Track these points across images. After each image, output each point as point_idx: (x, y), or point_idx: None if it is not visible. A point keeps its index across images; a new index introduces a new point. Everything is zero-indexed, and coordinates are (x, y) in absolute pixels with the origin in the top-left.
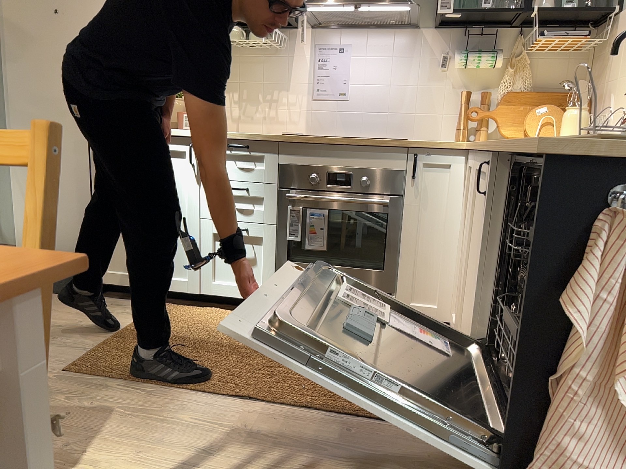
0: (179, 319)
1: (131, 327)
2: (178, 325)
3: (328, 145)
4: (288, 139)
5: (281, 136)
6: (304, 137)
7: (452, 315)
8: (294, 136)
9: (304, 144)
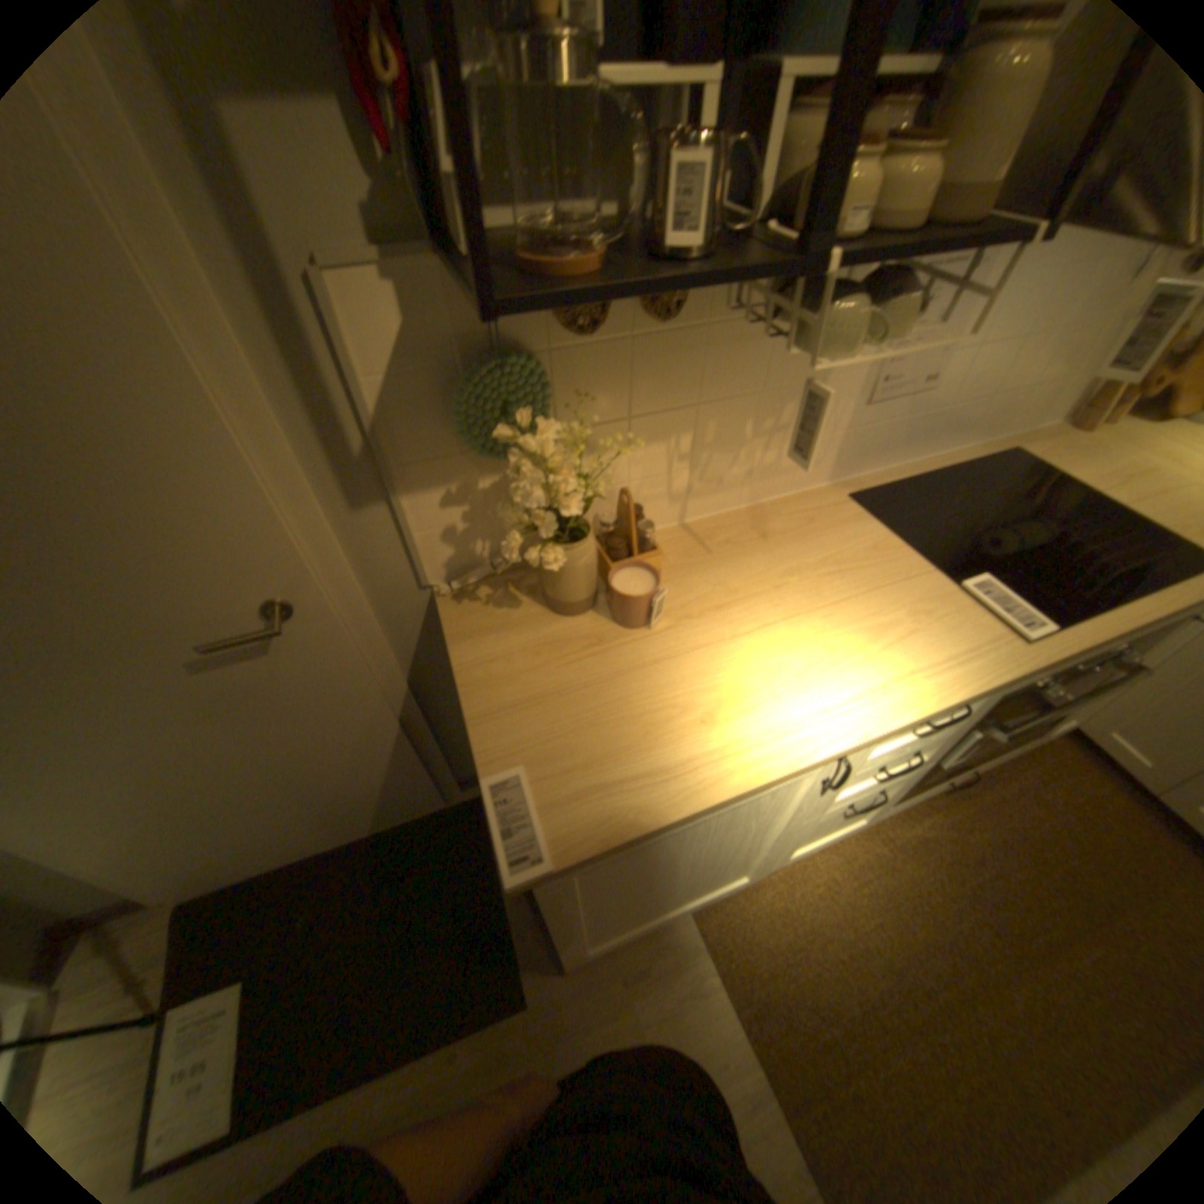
0: (787, 954)
1: (765, 1051)
2: (811, 977)
3: (1121, 634)
4: (1064, 661)
5: (1055, 662)
6: (1095, 643)
7: (1091, 723)
8: (1071, 645)
9: (1082, 651)
